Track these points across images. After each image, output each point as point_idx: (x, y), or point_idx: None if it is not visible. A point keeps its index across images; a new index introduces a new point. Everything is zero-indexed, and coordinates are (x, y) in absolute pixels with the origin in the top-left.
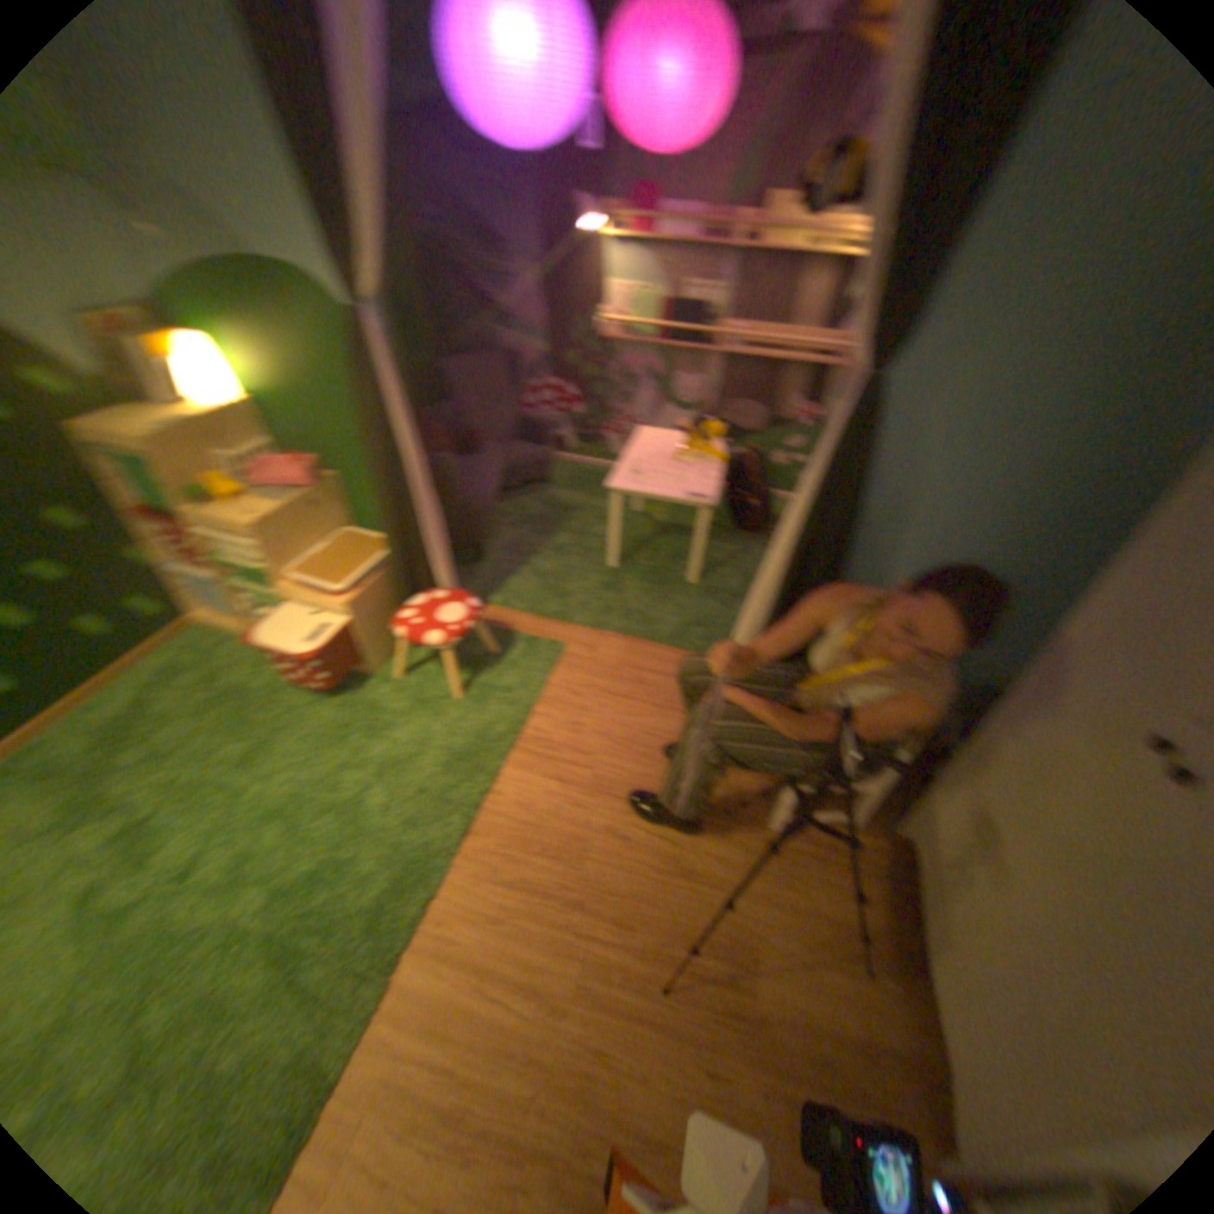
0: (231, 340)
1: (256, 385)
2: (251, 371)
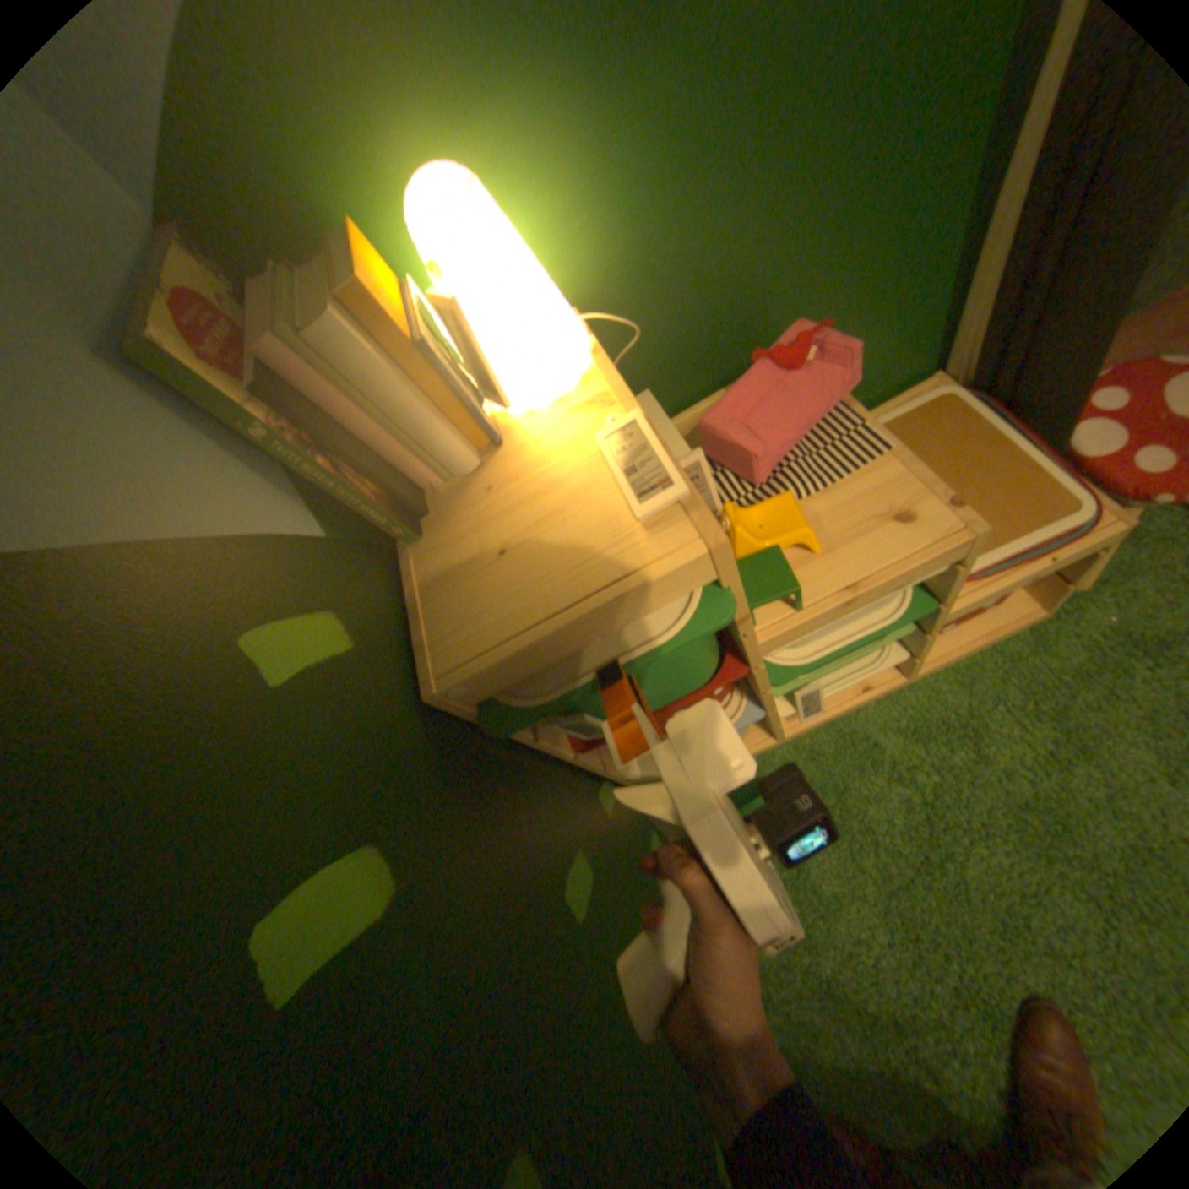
0: (522, 101)
1: (604, 231)
2: (589, 188)
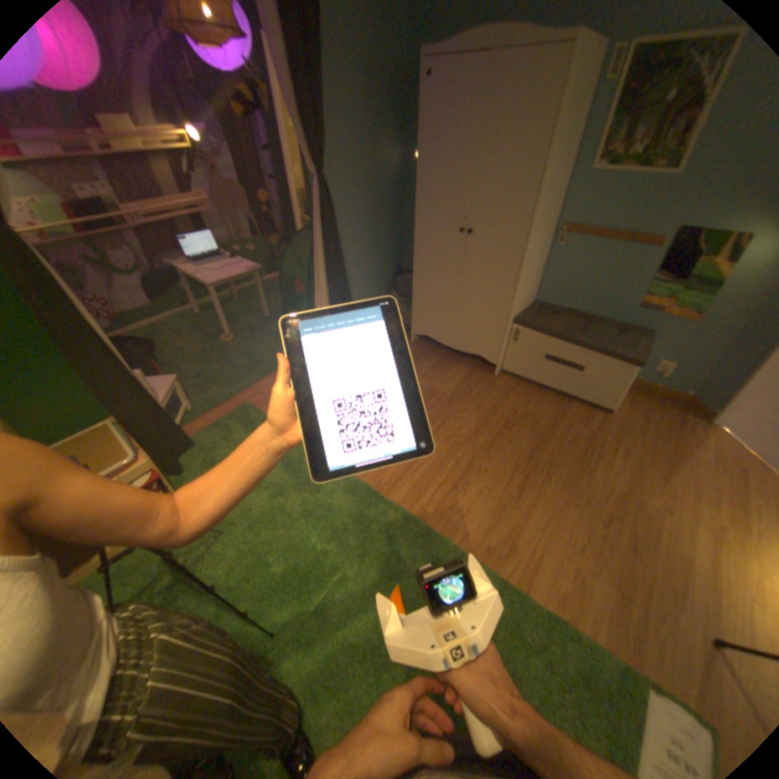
0: None
1: None
2: None
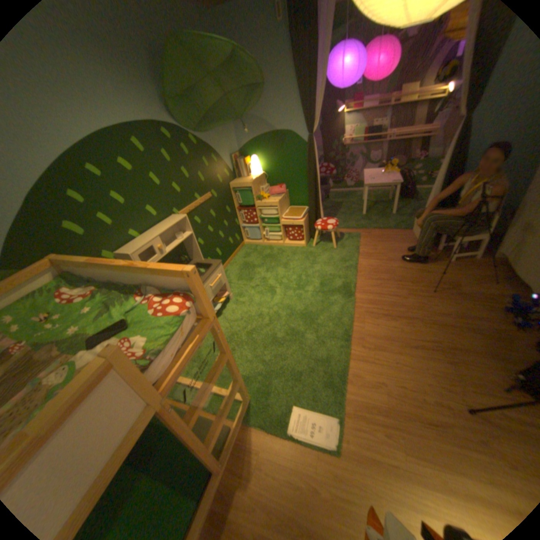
0: (264, 156)
1: (268, 168)
2: (267, 164)
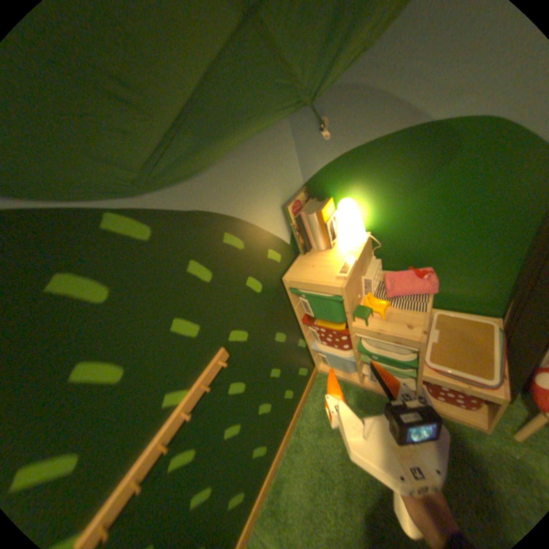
0: (376, 194)
1: (385, 222)
2: (385, 213)
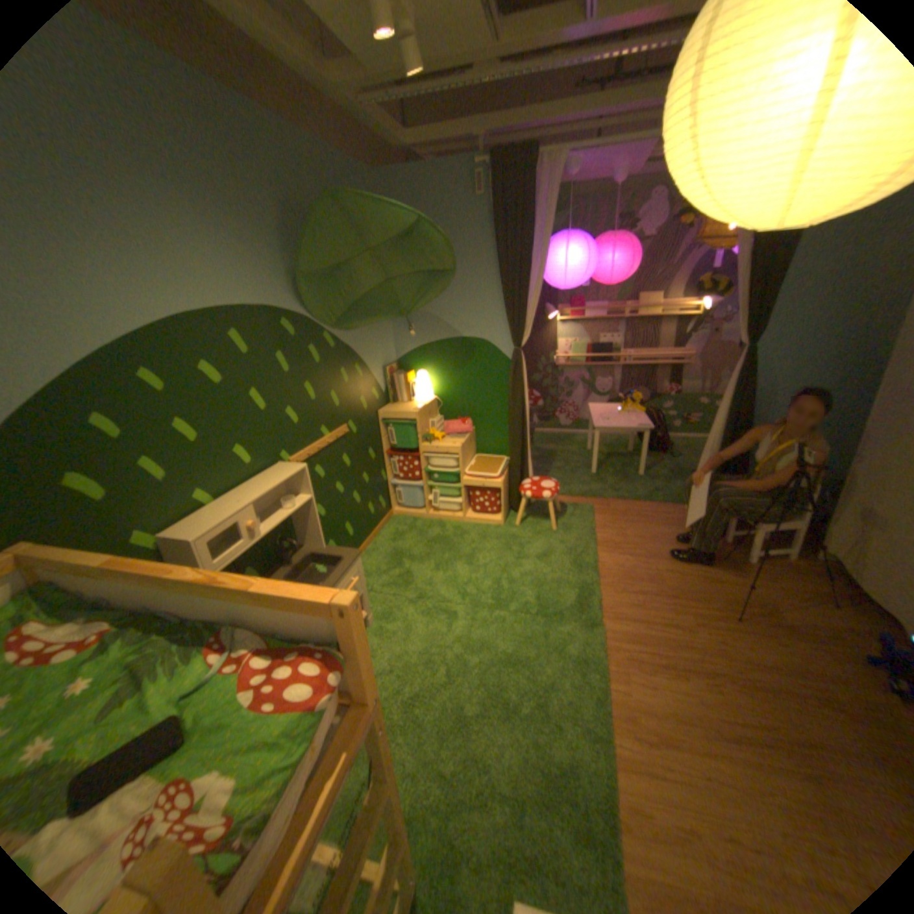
0: (438, 372)
1: (444, 391)
2: (443, 385)
